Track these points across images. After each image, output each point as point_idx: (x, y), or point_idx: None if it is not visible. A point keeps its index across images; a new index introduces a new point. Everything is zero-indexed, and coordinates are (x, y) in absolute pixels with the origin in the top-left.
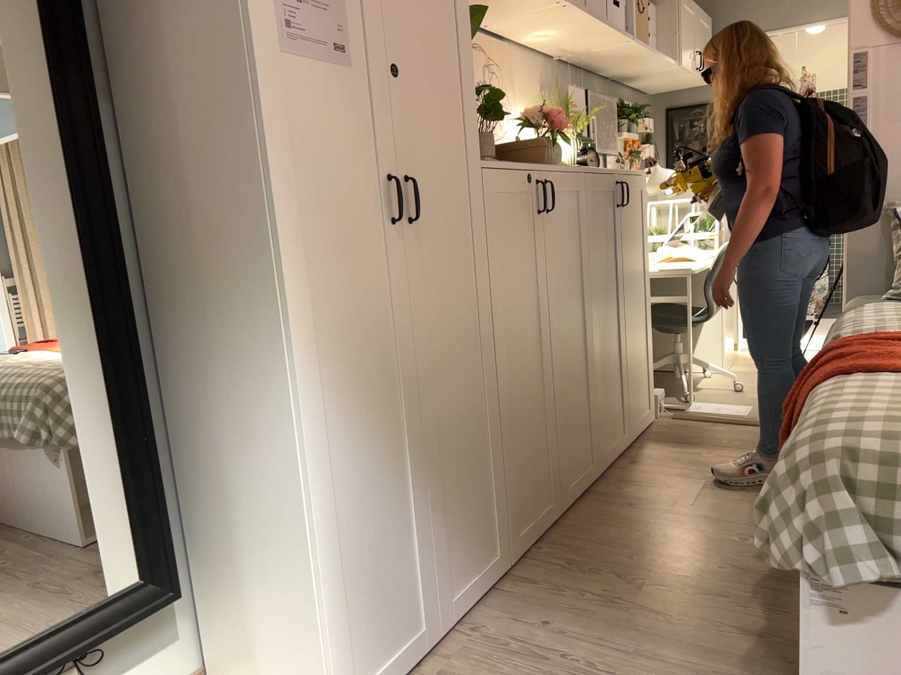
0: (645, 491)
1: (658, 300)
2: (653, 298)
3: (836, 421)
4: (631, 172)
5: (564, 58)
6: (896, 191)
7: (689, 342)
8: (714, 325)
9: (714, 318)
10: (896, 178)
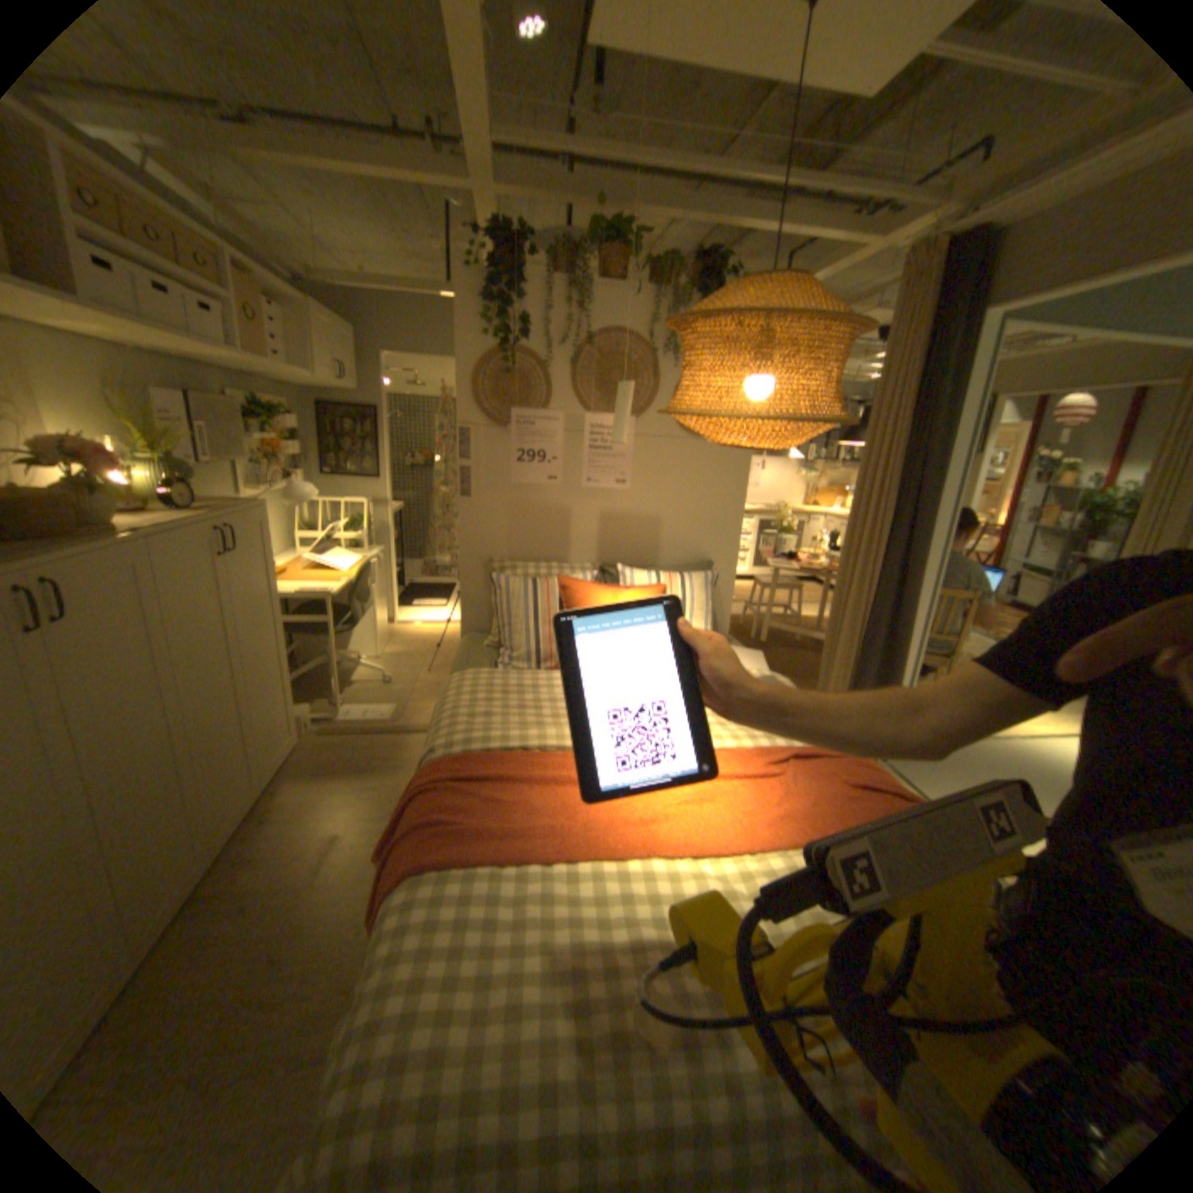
0: (264, 876)
1: (301, 620)
2: (295, 617)
3: (378, 1058)
4: (246, 505)
5: (146, 346)
6: (499, 548)
7: (335, 658)
8: (371, 616)
9: (370, 610)
10: (499, 538)
